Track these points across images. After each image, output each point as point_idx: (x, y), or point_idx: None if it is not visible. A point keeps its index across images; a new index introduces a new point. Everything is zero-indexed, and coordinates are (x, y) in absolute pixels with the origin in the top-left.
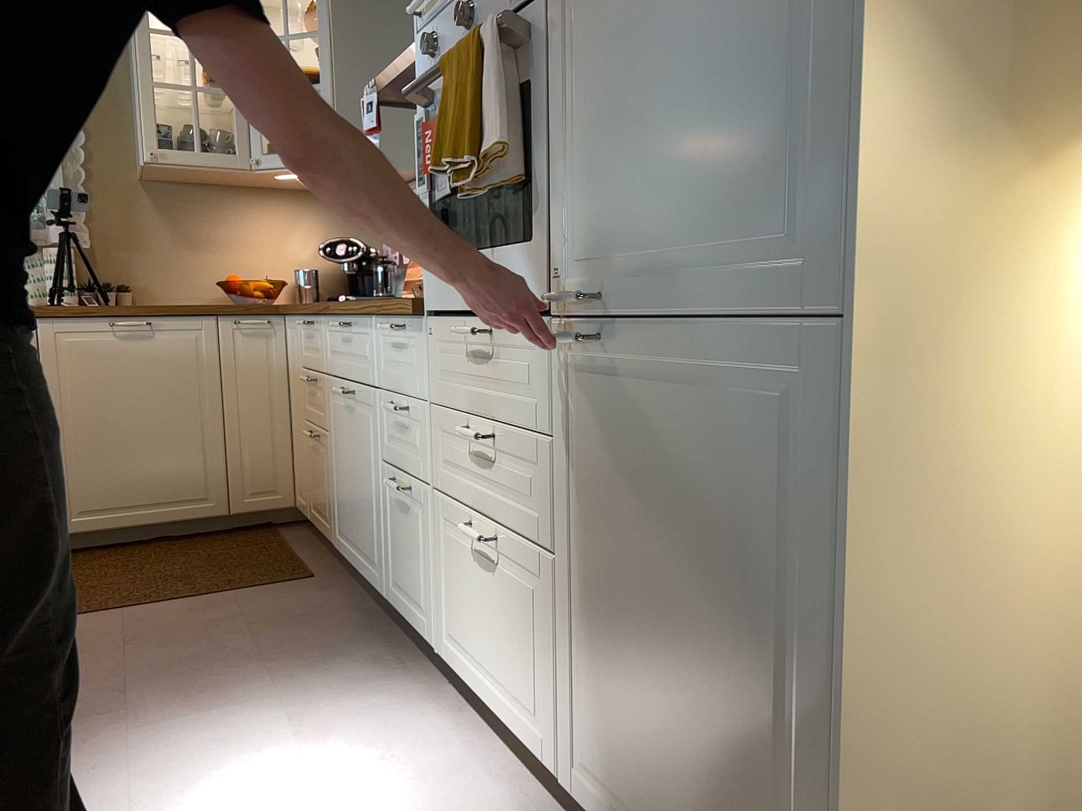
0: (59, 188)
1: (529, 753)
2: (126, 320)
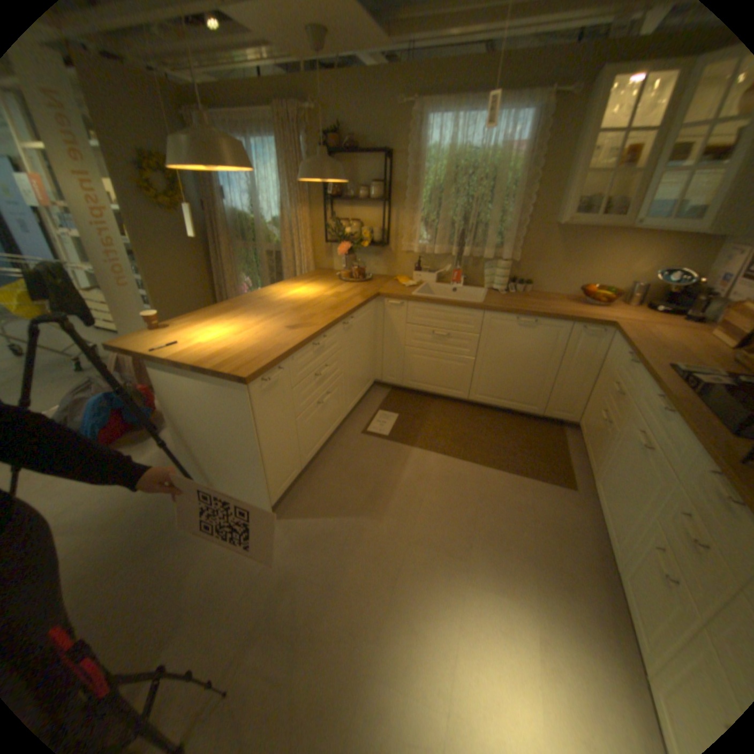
0: (514, 228)
1: None
2: (525, 317)
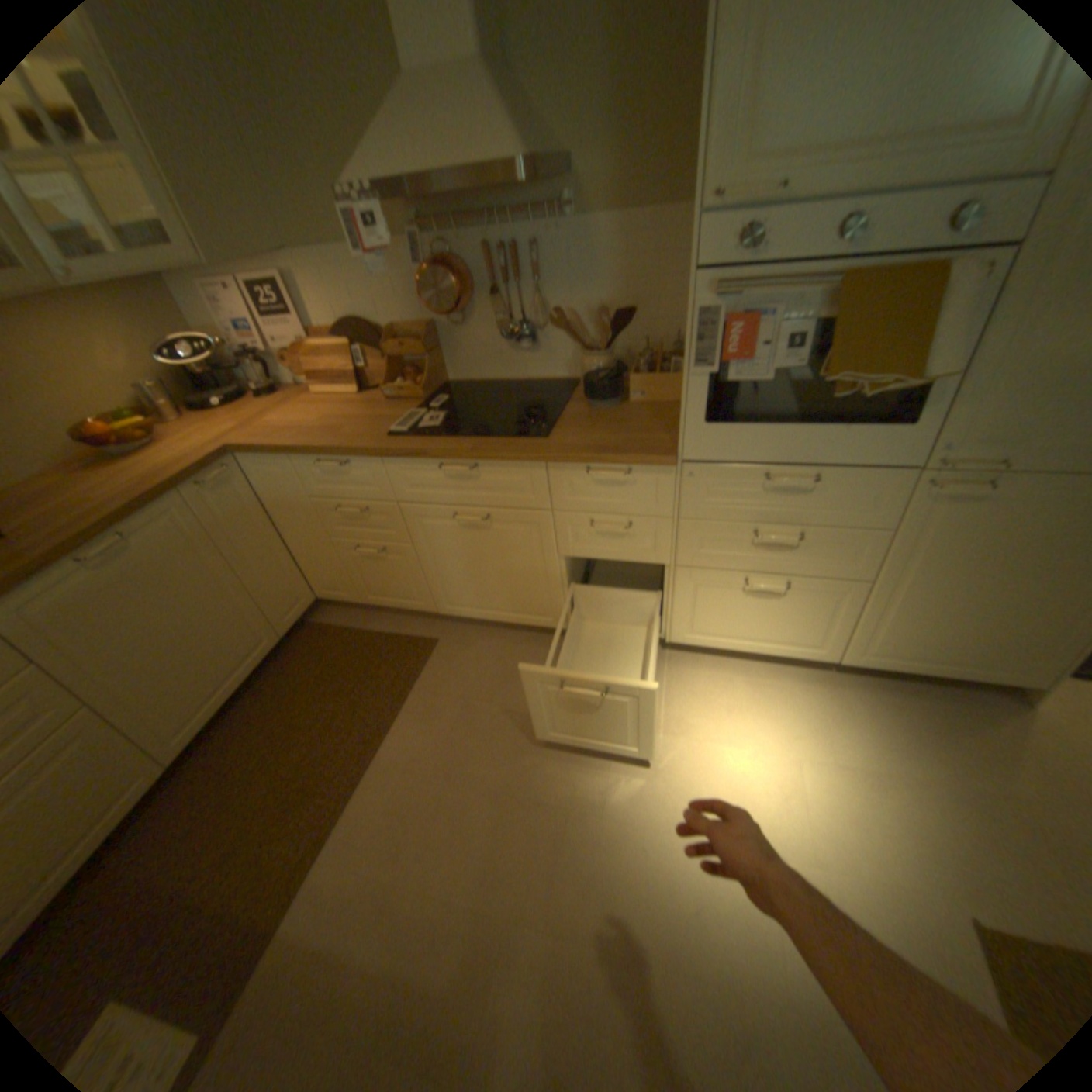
0: None
1: (797, 658)
2: (91, 548)
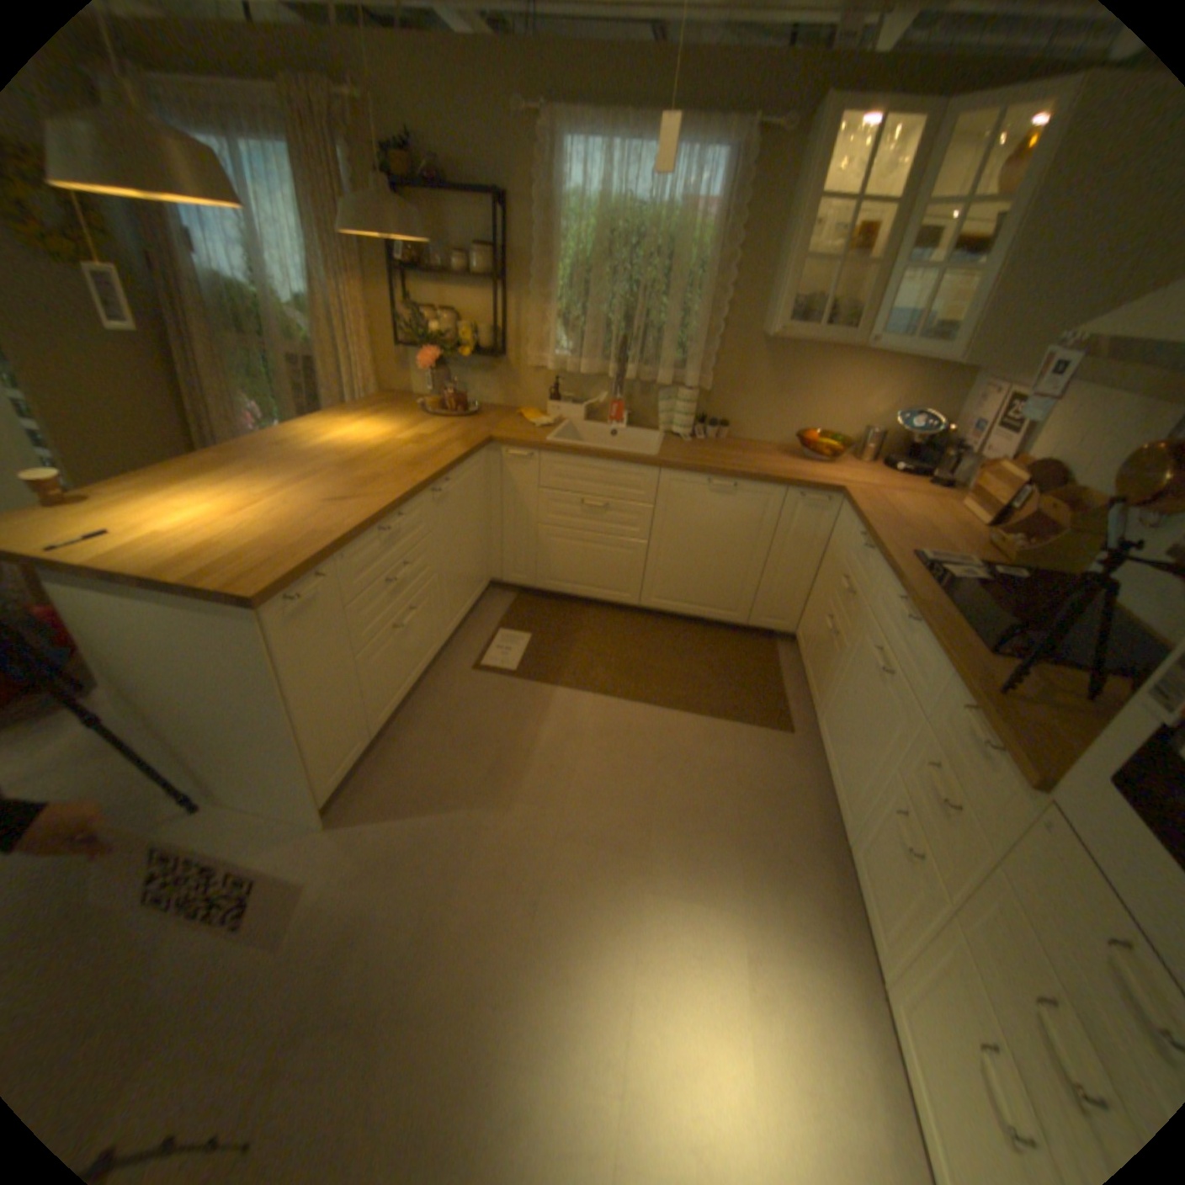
0: (701, 340)
1: None
2: (719, 480)
